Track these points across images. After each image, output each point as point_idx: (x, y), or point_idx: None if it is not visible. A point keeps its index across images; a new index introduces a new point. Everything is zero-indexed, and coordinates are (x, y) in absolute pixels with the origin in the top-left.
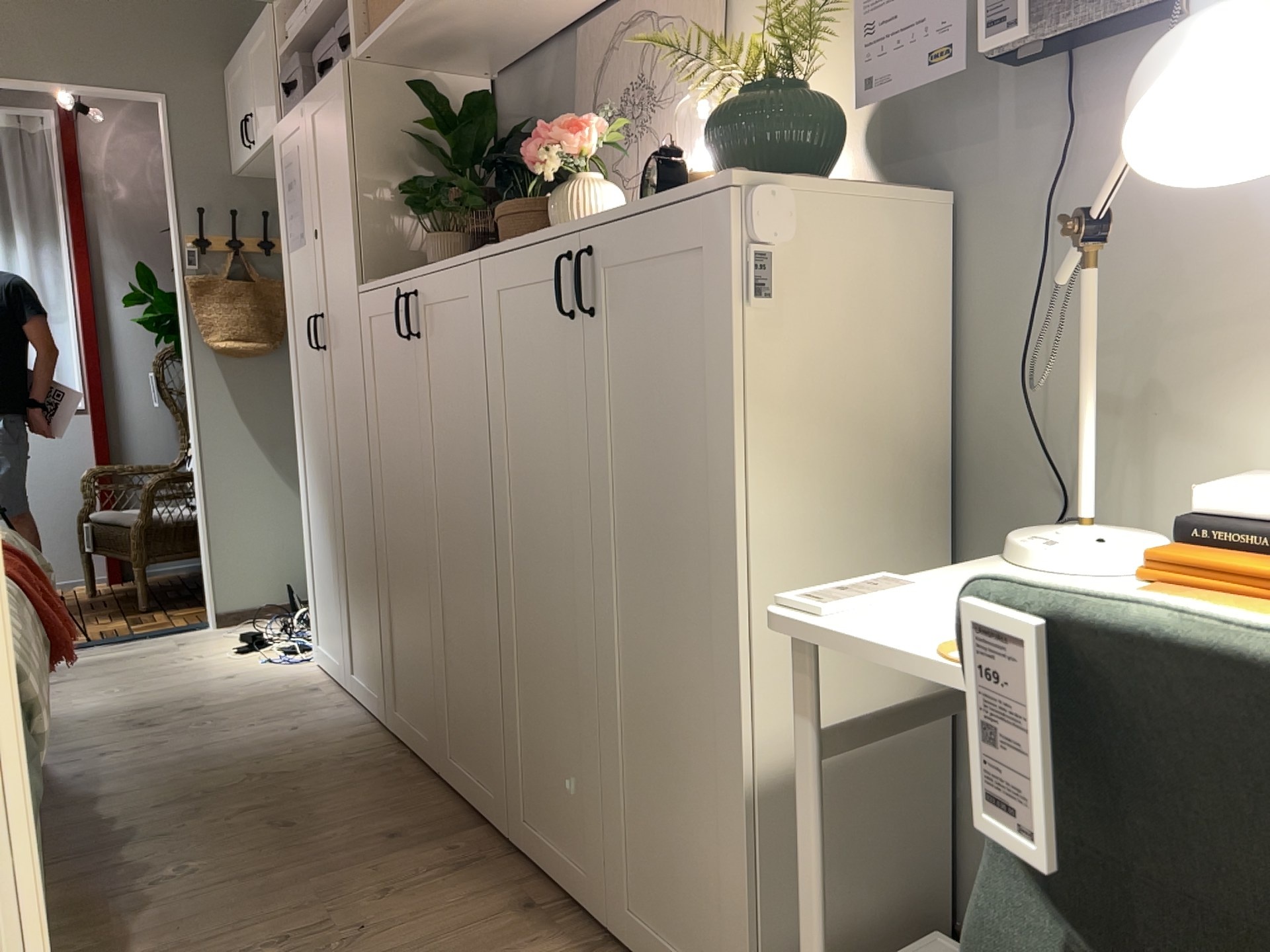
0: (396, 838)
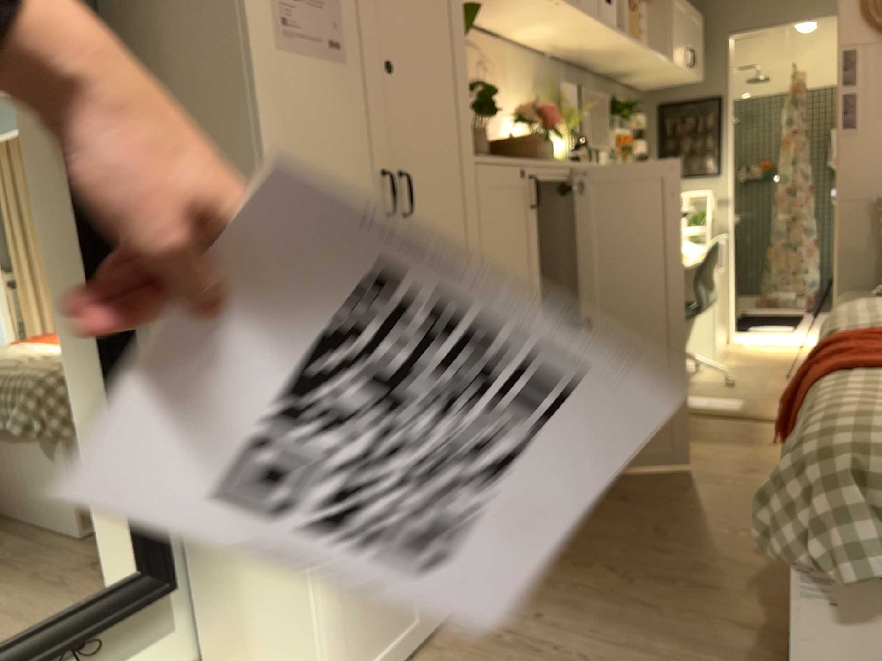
0: (621, 500)
